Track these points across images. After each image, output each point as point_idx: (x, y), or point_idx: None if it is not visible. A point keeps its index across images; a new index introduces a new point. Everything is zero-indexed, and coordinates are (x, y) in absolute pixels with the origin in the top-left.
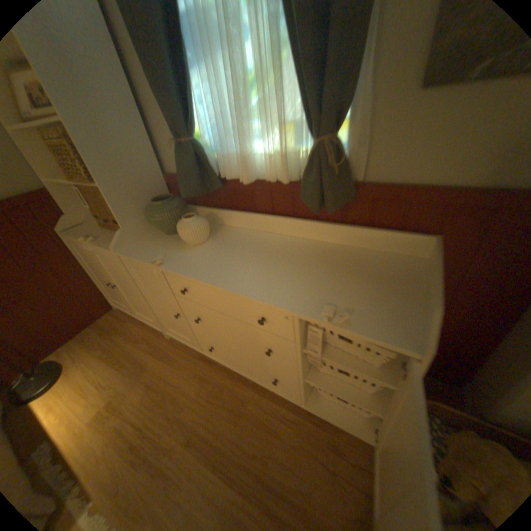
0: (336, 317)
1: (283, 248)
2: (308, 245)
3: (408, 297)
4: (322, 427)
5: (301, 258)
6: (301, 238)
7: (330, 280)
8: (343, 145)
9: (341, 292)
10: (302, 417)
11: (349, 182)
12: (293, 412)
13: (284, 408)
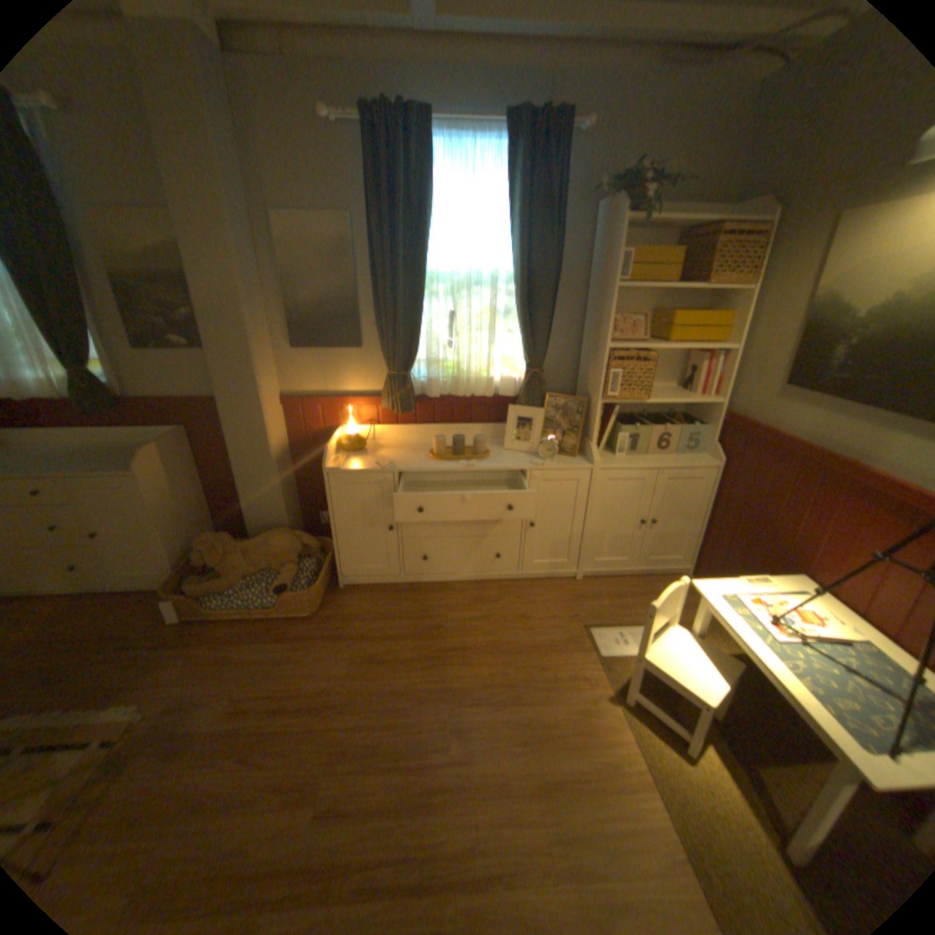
0: (86, 471)
1: (68, 451)
2: (94, 447)
3: (147, 458)
4: (129, 598)
5: (81, 454)
6: (90, 444)
7: (98, 460)
8: (86, 376)
9: (101, 463)
10: (110, 599)
11: (104, 397)
12: (100, 600)
13: (90, 601)
